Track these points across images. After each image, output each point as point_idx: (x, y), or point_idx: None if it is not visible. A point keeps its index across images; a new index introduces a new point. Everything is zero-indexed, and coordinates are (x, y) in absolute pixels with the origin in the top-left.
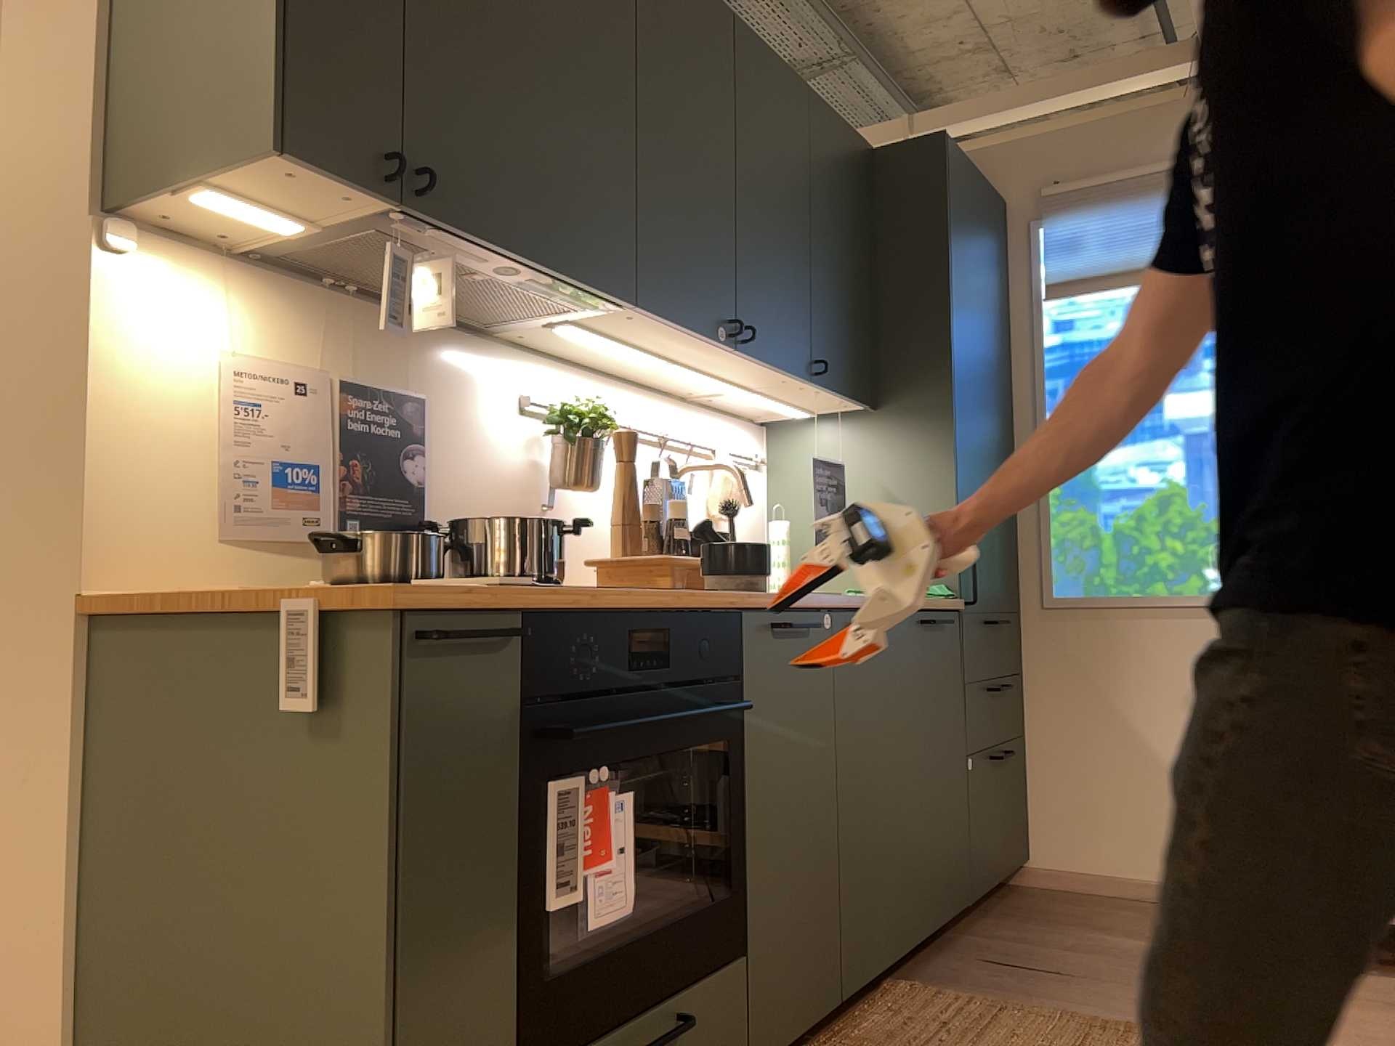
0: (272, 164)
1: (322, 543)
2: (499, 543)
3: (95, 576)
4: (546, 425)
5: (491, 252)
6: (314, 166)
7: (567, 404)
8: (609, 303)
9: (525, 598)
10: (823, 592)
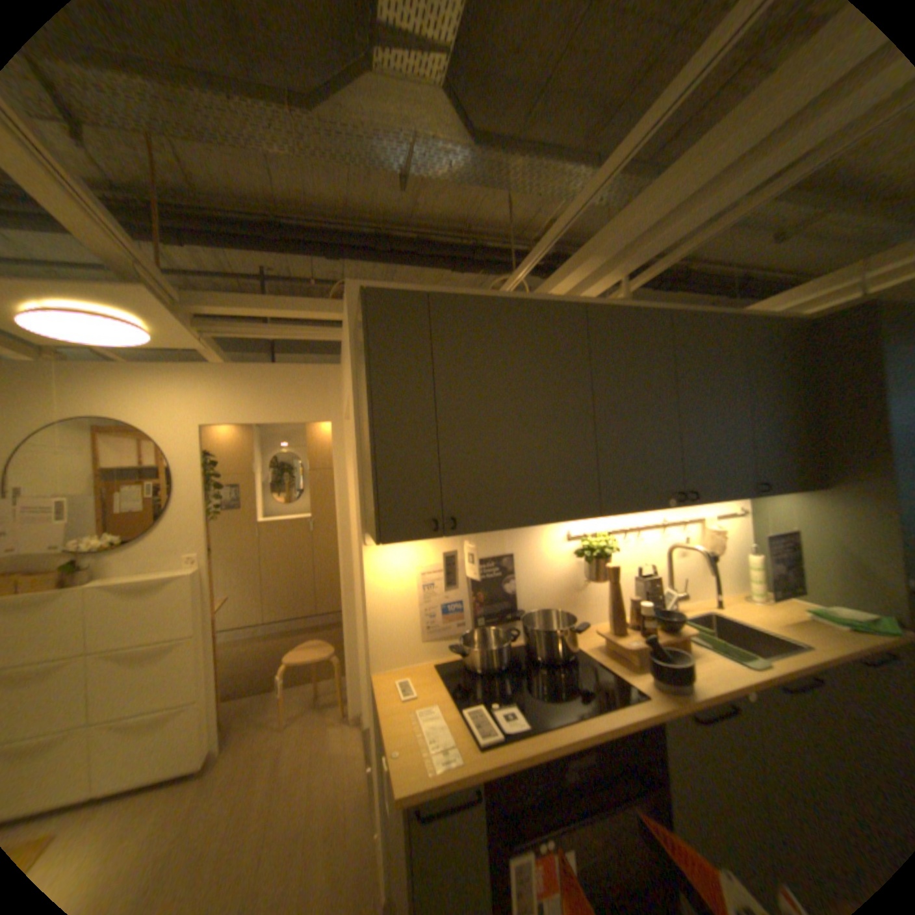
0: (382, 543)
1: (461, 640)
2: (539, 639)
3: (374, 668)
4: (577, 553)
5: (503, 528)
6: (398, 539)
7: (589, 539)
8: (587, 515)
9: (484, 776)
10: (753, 667)
